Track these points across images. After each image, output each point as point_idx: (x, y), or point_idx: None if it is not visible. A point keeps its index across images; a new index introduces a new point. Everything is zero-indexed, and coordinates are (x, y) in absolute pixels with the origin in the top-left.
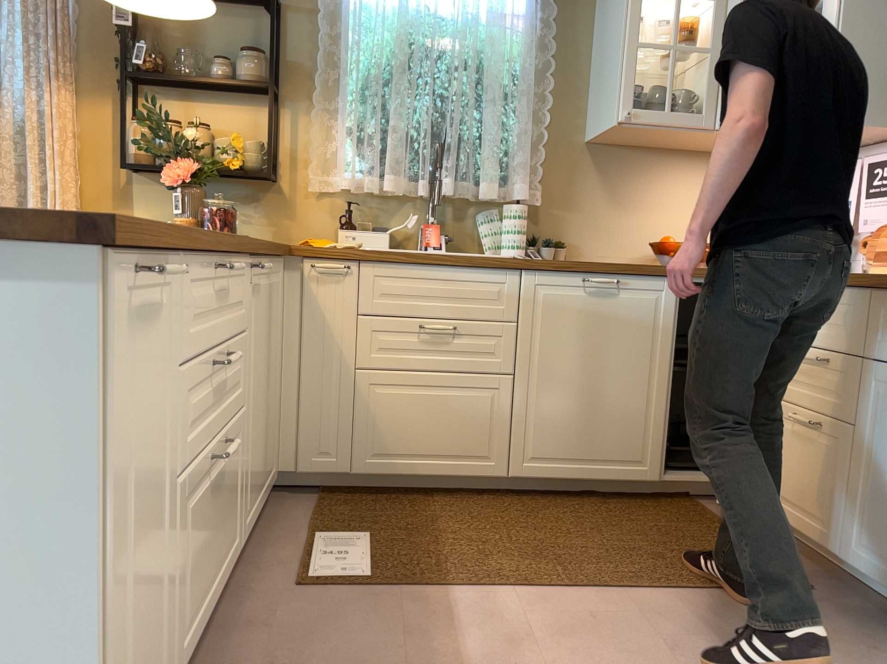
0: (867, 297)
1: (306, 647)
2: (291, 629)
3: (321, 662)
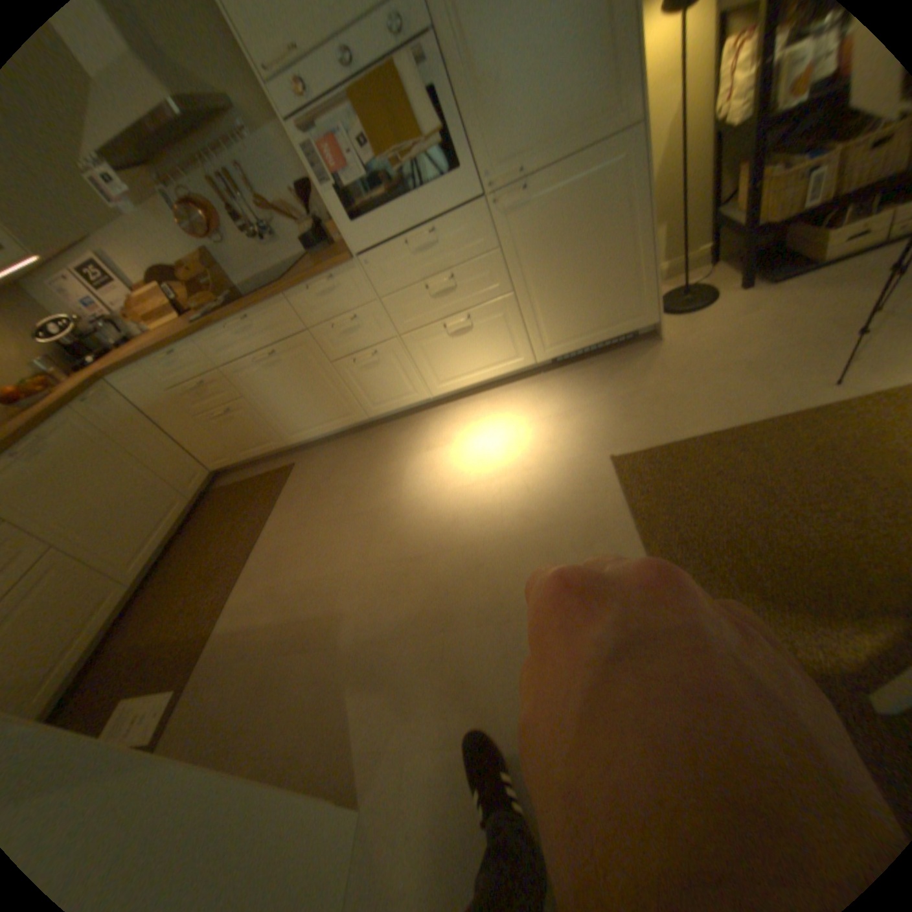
0: (189, 341)
1: (219, 726)
2: (197, 743)
3: (237, 712)
